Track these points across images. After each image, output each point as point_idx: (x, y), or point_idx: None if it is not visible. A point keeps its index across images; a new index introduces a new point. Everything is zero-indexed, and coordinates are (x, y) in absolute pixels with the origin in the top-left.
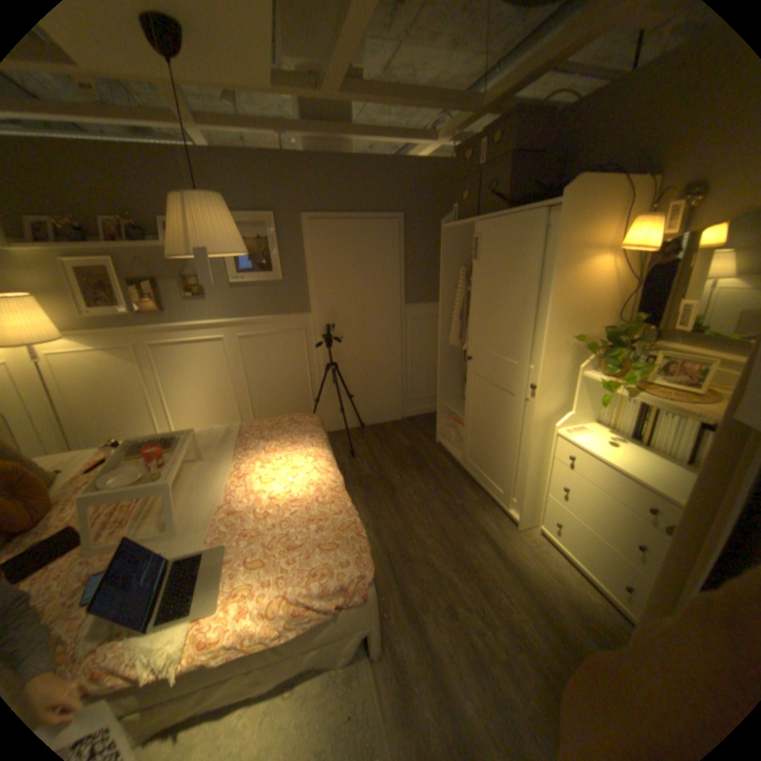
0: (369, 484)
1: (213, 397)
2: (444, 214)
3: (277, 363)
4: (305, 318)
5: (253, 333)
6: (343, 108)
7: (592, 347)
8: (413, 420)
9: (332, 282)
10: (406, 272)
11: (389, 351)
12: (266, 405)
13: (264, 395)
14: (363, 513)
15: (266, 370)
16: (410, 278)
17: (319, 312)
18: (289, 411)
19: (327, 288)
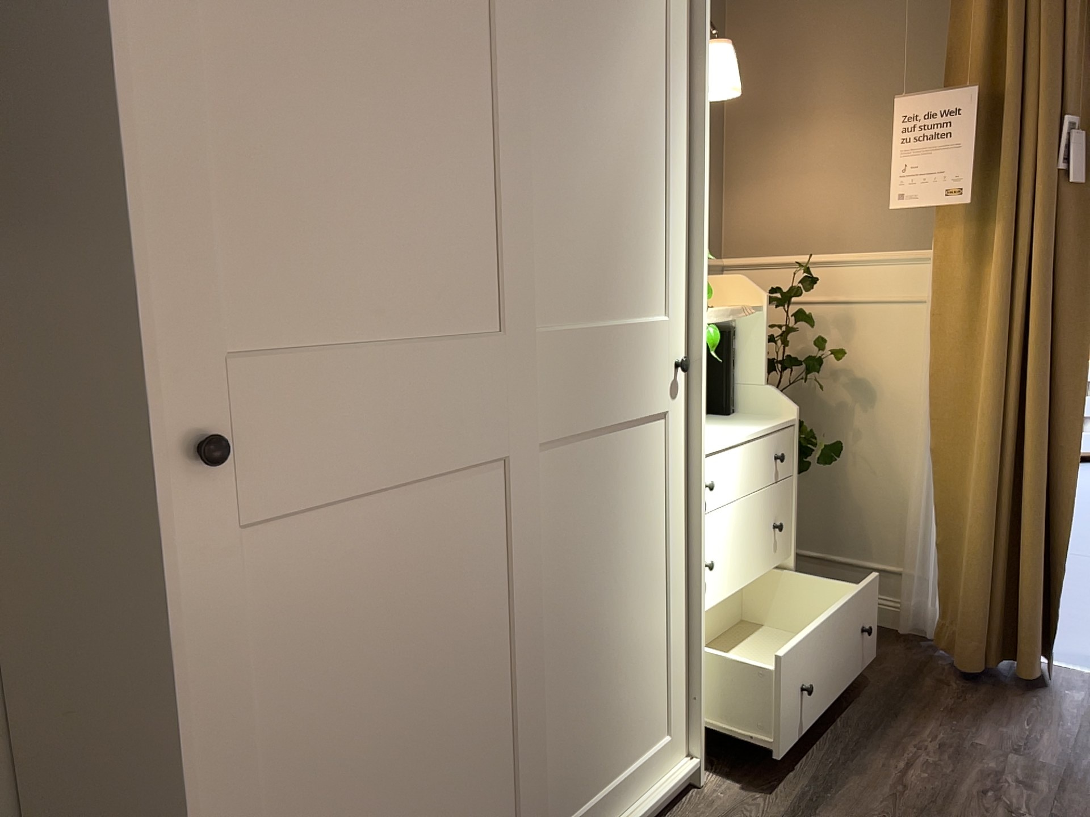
0: None
1: None
2: None
3: None
4: None
5: None
6: None
7: None
8: None
9: None
10: None
11: None
12: None
13: None
14: None
15: None
16: None
17: None
18: None
19: None
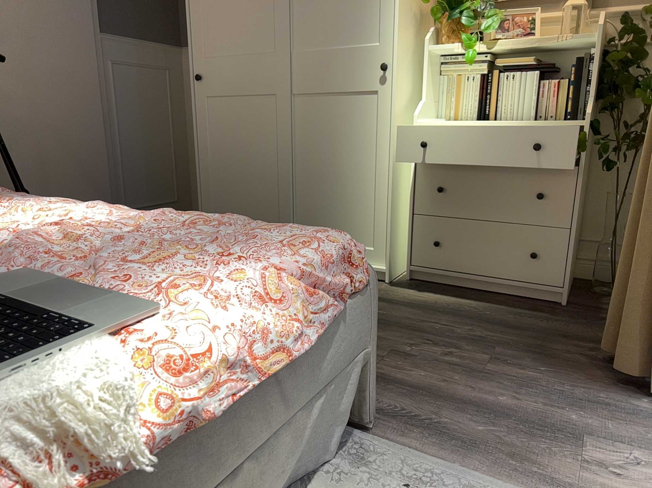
0: None
1: None
2: None
3: None
4: None
5: None
6: None
7: (423, 26)
8: None
9: None
10: None
11: (85, 114)
12: None
13: None
14: None
15: None
16: None
17: None
18: None
19: None
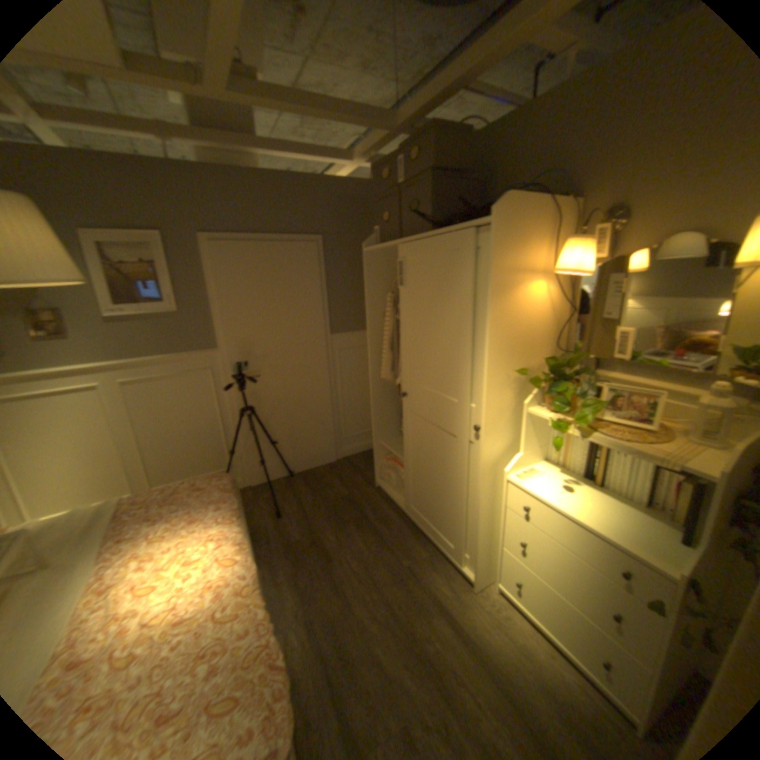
0: (297, 554)
1: (84, 464)
2: (365, 238)
3: (175, 412)
4: (209, 355)
5: (139, 378)
6: (242, 118)
7: (532, 380)
8: (349, 461)
9: (240, 313)
10: (328, 300)
11: (315, 387)
12: (162, 465)
13: (159, 453)
14: (288, 600)
15: (159, 422)
16: (333, 305)
17: (226, 347)
18: (195, 468)
19: (235, 320)
